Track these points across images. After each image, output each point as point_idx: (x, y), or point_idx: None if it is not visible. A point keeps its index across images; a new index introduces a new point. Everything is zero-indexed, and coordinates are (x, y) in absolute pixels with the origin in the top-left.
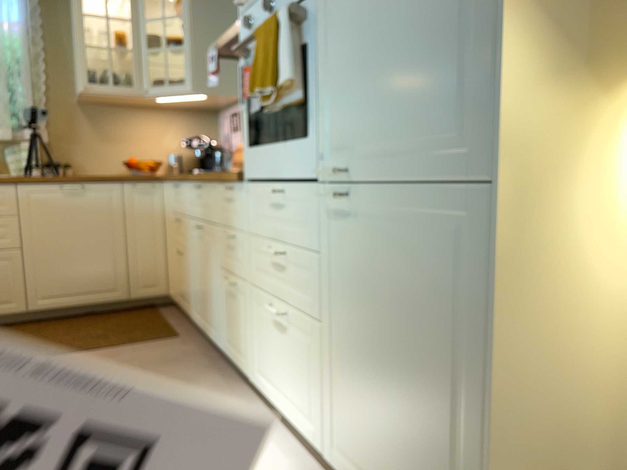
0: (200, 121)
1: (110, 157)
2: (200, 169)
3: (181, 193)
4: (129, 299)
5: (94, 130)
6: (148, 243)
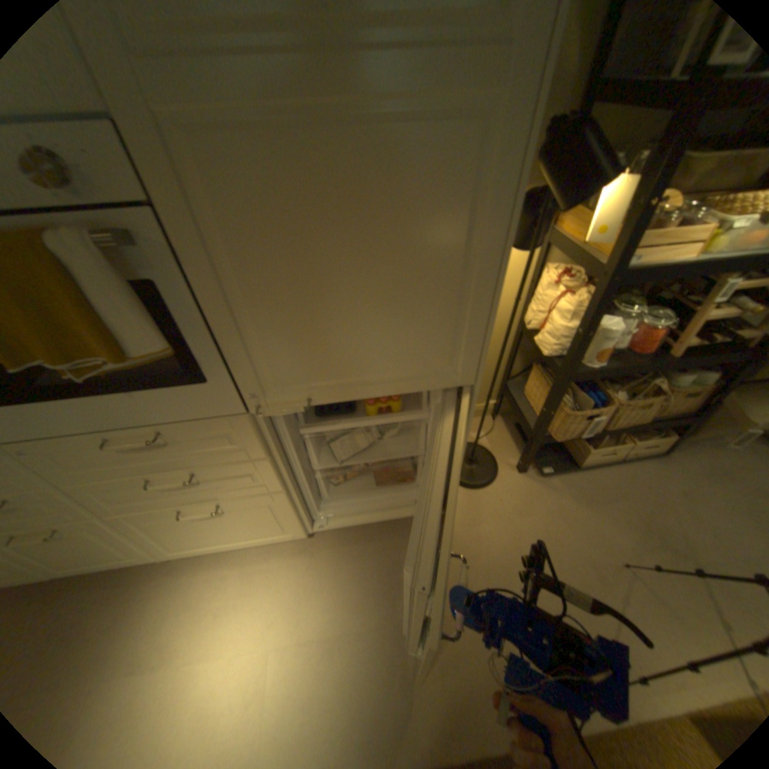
0: None
1: None
2: None
3: None
4: None
5: None
6: None
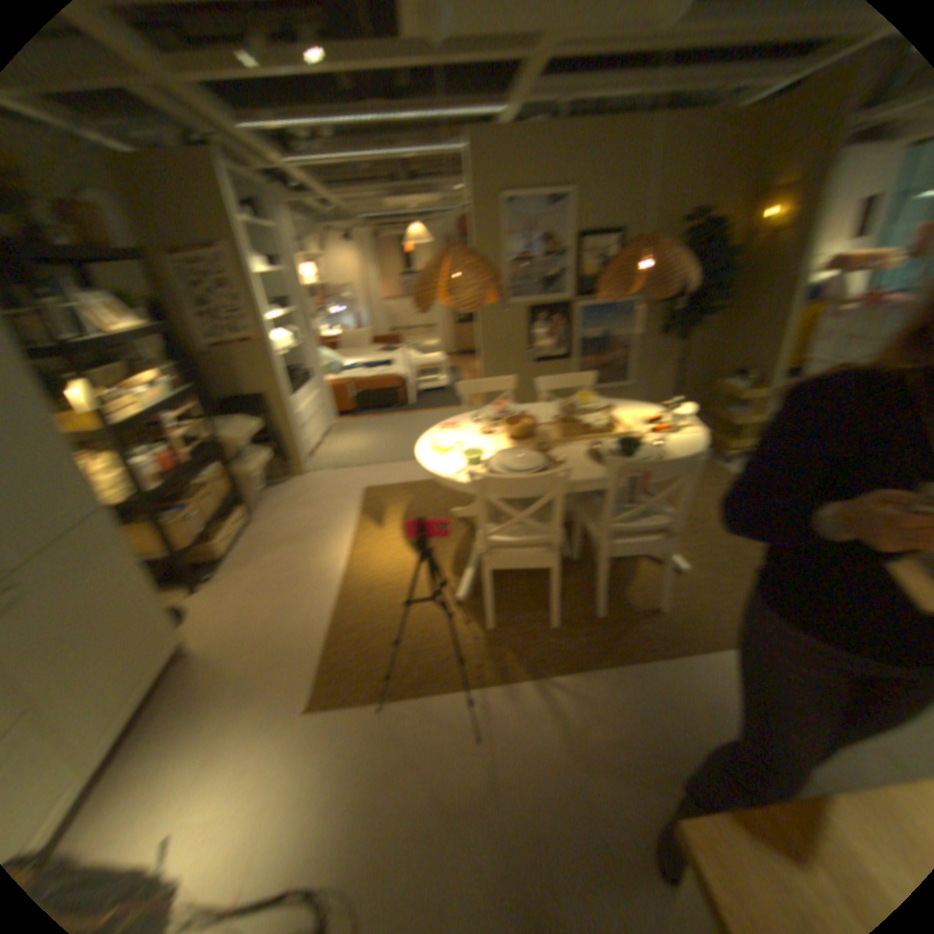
0: None
1: None
2: None
3: None
4: None
5: None
6: None
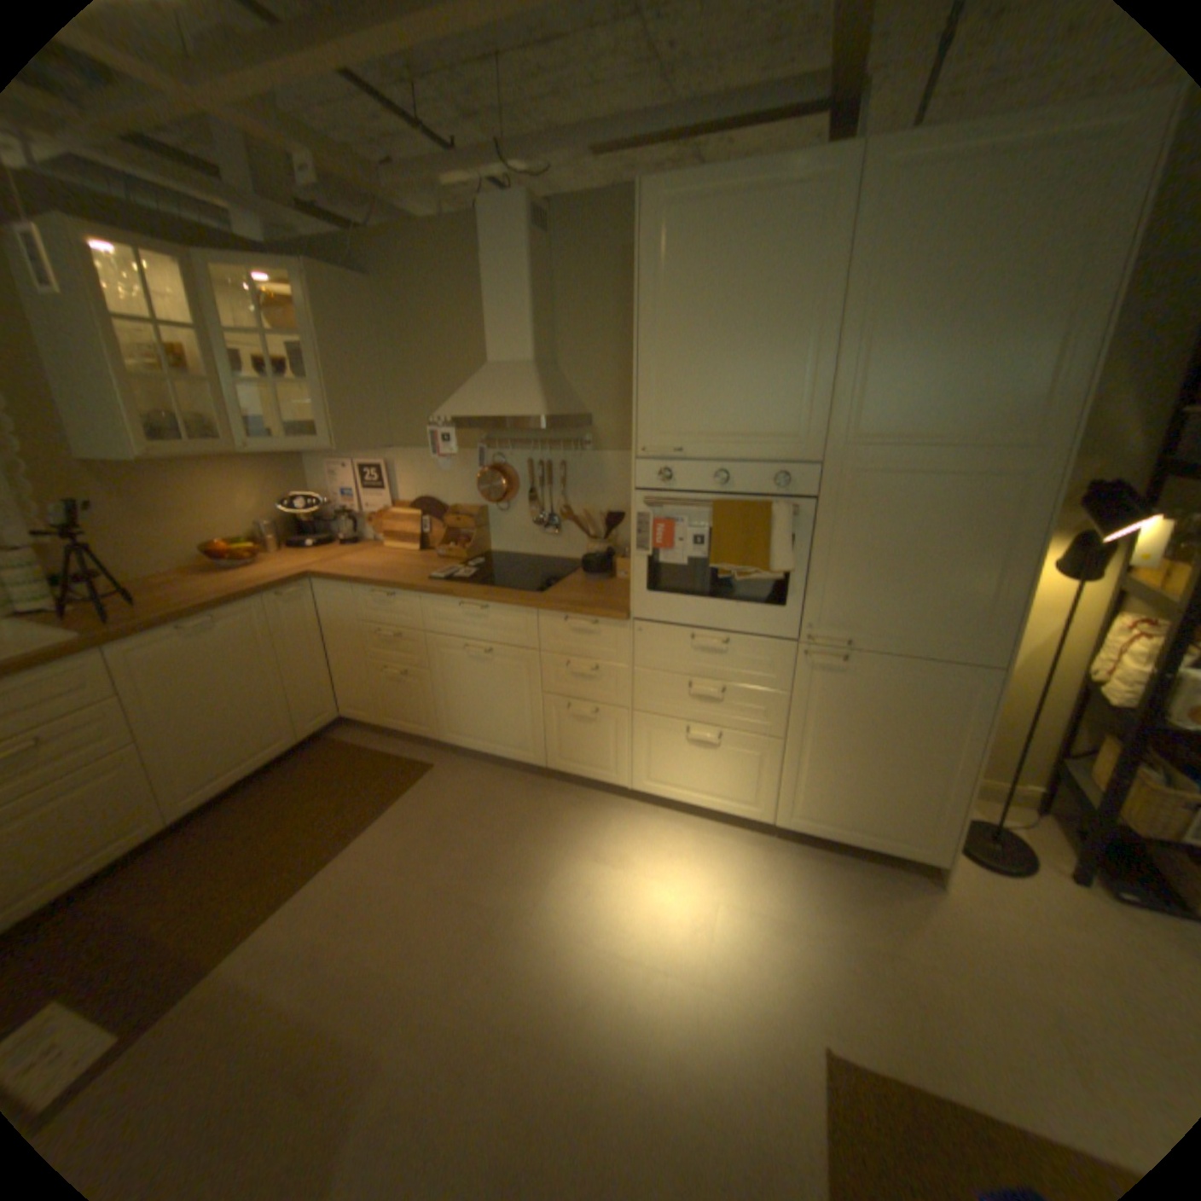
0: (278, 467)
1: (160, 545)
2: (313, 541)
3: (404, 604)
4: (297, 743)
5: (122, 507)
6: (307, 664)
